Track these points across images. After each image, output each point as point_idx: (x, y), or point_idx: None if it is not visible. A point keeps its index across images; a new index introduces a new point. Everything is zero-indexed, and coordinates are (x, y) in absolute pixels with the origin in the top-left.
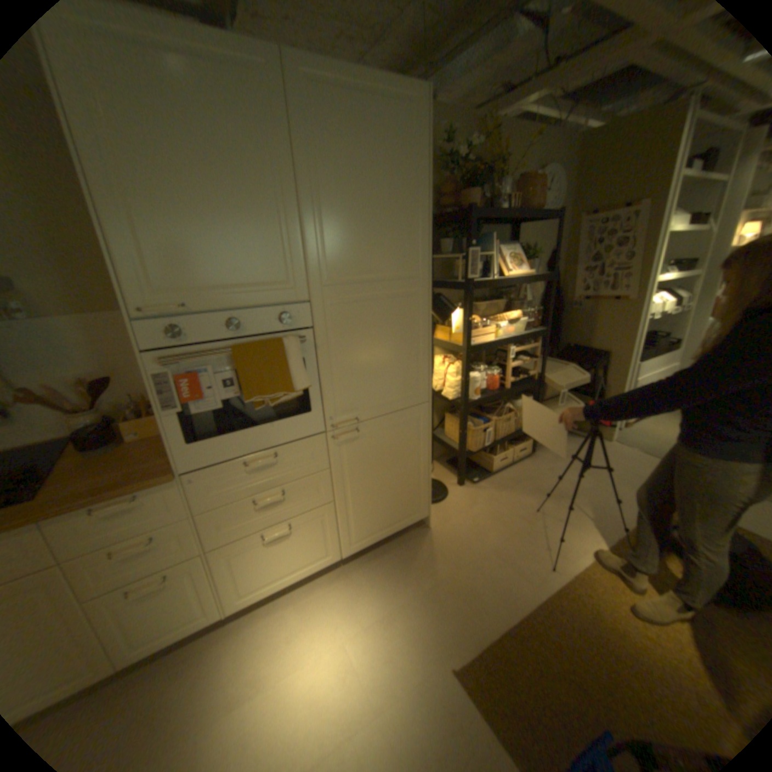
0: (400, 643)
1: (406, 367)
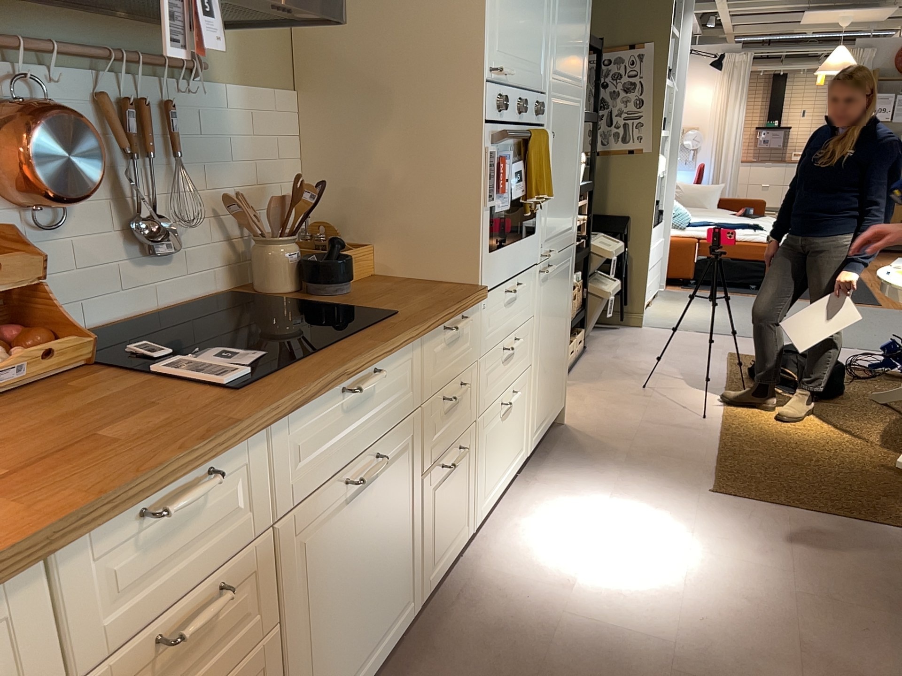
0: (649, 494)
1: (571, 193)
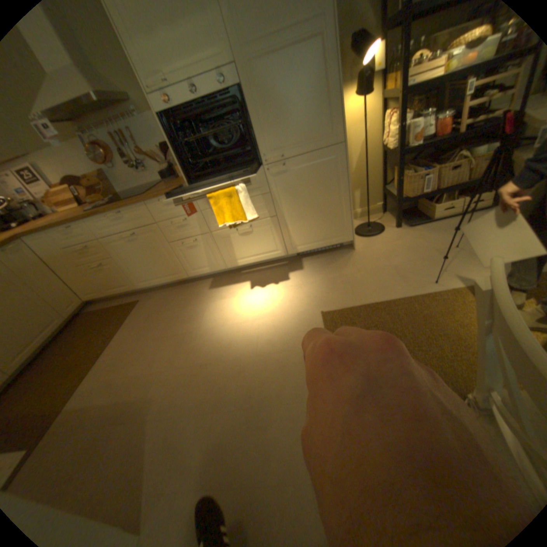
0: (302, 295)
1: (319, 108)
